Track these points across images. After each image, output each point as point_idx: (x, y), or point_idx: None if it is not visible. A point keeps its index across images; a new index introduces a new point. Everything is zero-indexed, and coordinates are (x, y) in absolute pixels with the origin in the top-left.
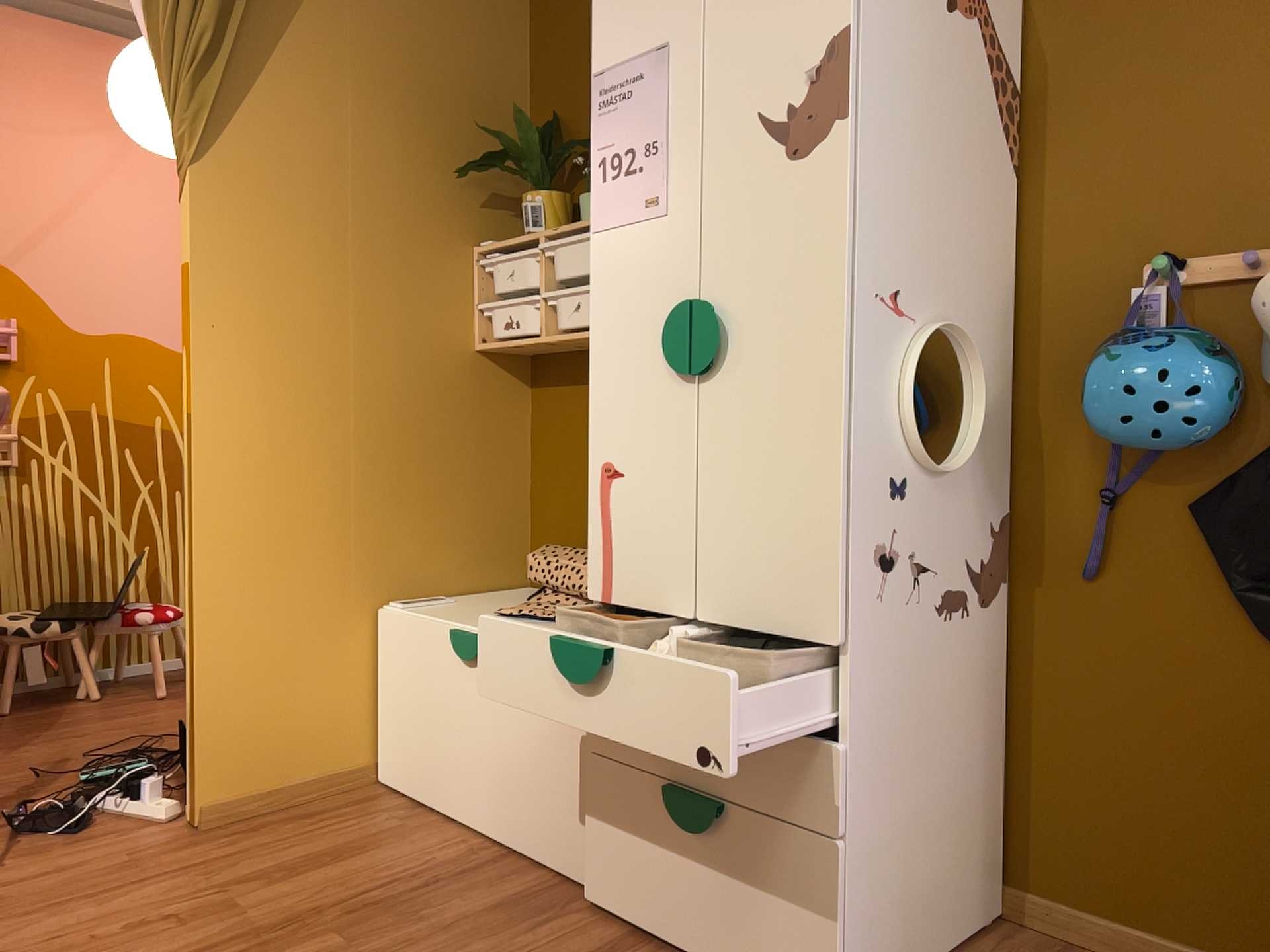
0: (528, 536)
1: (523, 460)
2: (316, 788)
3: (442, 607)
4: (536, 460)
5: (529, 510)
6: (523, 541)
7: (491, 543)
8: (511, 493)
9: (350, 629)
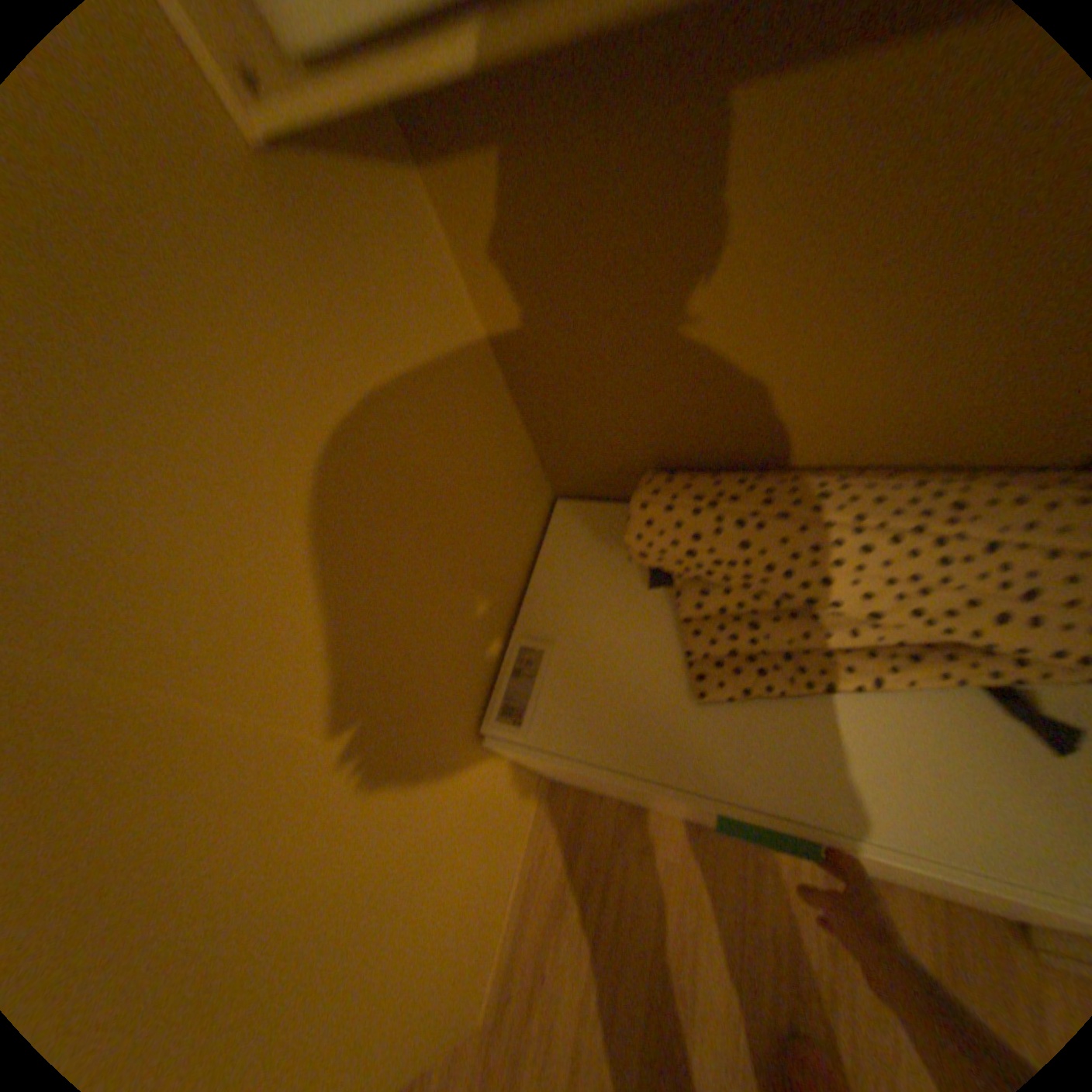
0: (530, 441)
1: (481, 343)
2: (527, 855)
3: (568, 685)
4: (507, 332)
5: (517, 410)
6: (530, 454)
7: (511, 503)
8: (494, 414)
9: (467, 785)
